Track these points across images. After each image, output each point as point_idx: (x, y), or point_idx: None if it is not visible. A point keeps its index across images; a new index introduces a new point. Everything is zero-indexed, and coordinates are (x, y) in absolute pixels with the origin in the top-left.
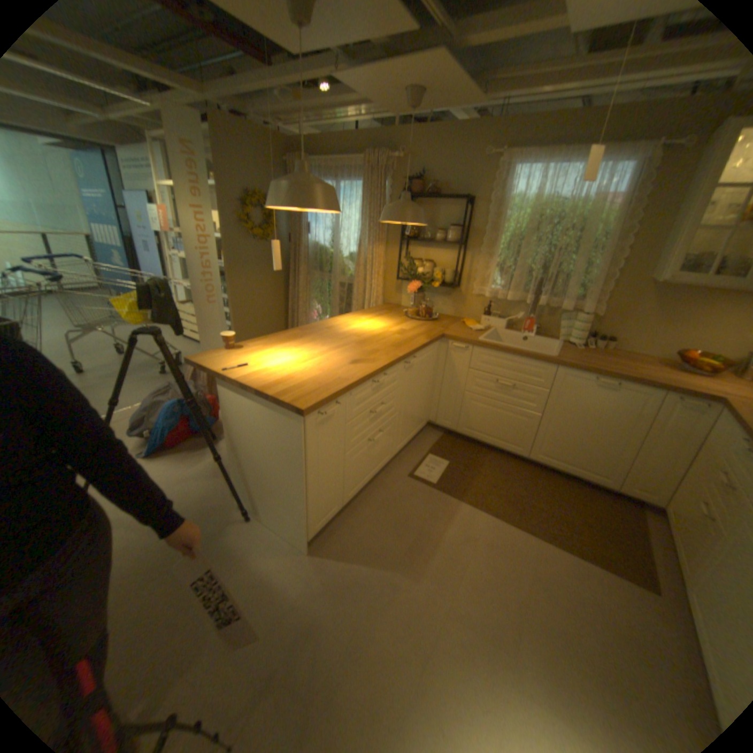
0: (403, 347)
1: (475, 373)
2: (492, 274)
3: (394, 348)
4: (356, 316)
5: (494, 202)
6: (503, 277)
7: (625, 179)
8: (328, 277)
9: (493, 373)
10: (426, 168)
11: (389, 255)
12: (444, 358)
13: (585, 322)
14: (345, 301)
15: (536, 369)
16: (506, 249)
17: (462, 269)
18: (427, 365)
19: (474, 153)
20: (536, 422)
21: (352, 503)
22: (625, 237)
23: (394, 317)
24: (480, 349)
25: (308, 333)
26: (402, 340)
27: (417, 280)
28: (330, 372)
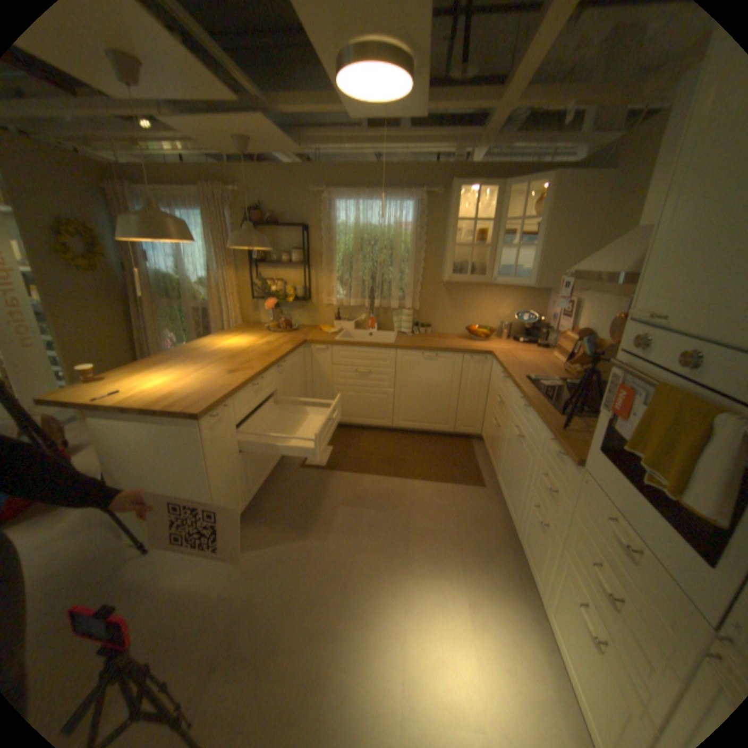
0: (273, 355)
1: (338, 368)
2: (335, 288)
3: (265, 357)
4: (219, 337)
5: (324, 230)
6: (344, 289)
7: (410, 215)
8: (177, 304)
9: (352, 365)
10: (261, 202)
11: (241, 278)
12: (310, 361)
13: (408, 316)
14: (201, 326)
15: (382, 356)
16: (341, 267)
17: (310, 286)
18: (297, 368)
19: (300, 191)
20: (391, 397)
21: (254, 503)
22: (418, 254)
23: (257, 333)
24: (338, 348)
25: (175, 357)
26: (270, 350)
27: (272, 298)
28: (211, 383)
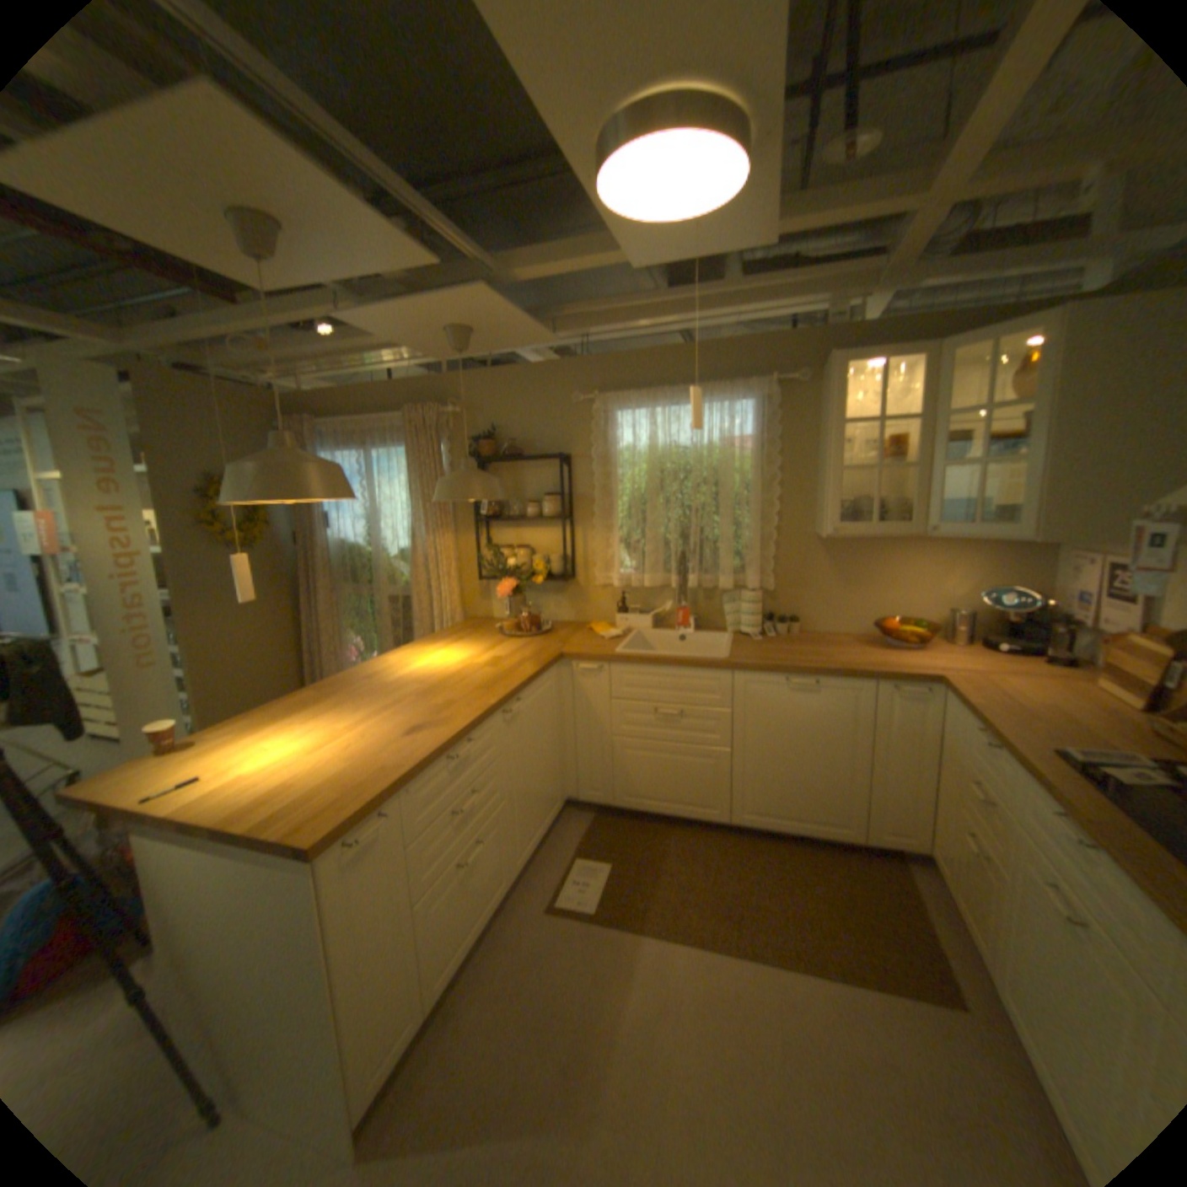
0: (498, 687)
1: (622, 704)
2: (616, 555)
3: (482, 692)
4: (418, 648)
5: (596, 460)
6: (632, 556)
7: (749, 421)
8: (368, 590)
9: (647, 699)
10: (495, 424)
11: (463, 545)
12: (571, 689)
13: (753, 602)
14: (401, 624)
15: (705, 682)
16: (627, 519)
17: (573, 553)
18: (544, 707)
19: (557, 401)
20: (726, 763)
21: (446, 1002)
22: (768, 487)
23: (483, 638)
24: (621, 666)
25: (331, 693)
26: (495, 675)
27: (511, 576)
28: (367, 758)
